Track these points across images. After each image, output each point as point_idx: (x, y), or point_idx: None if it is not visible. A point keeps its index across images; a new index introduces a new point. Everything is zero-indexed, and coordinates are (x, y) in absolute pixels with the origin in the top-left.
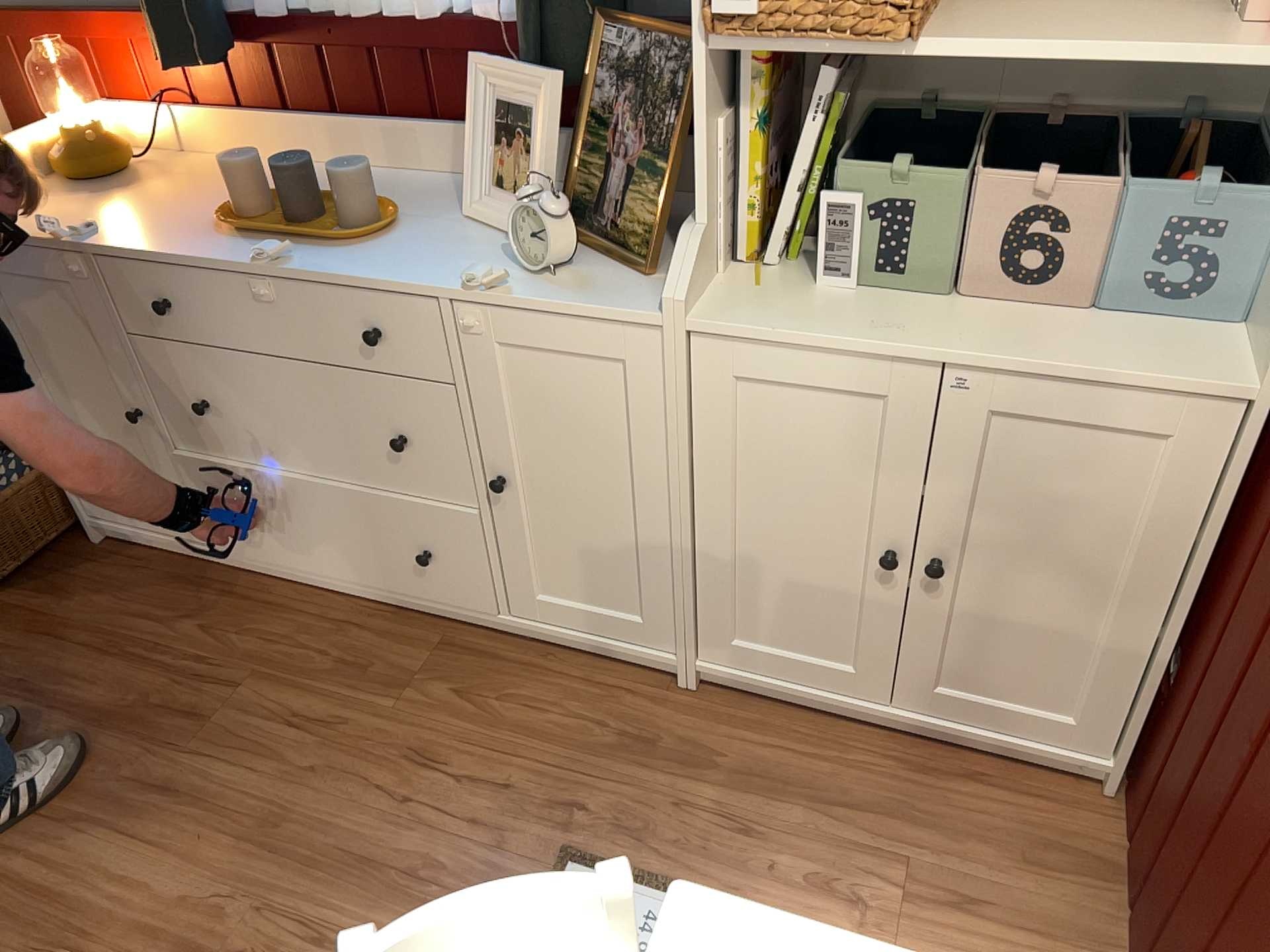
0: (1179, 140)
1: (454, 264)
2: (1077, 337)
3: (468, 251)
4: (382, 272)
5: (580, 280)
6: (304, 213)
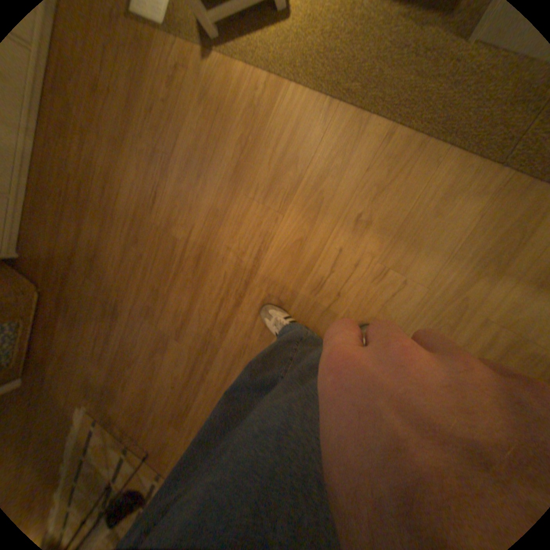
0: None
1: None
2: None
3: None
4: None
5: None
6: None
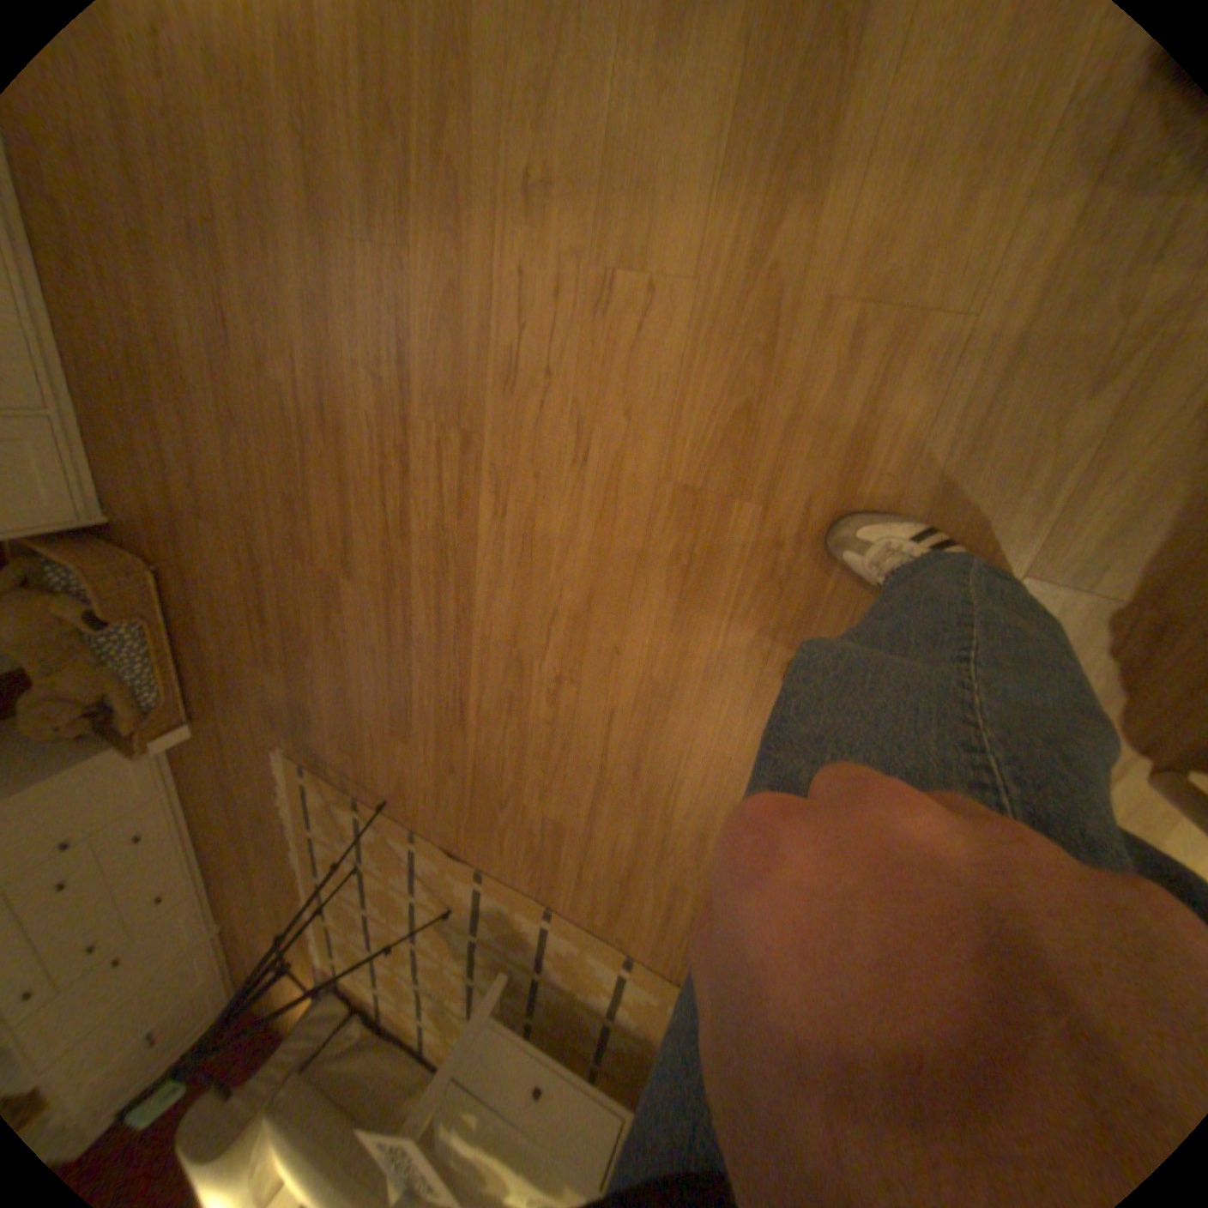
0: None
1: None
2: None
3: None
4: None
5: None
6: None
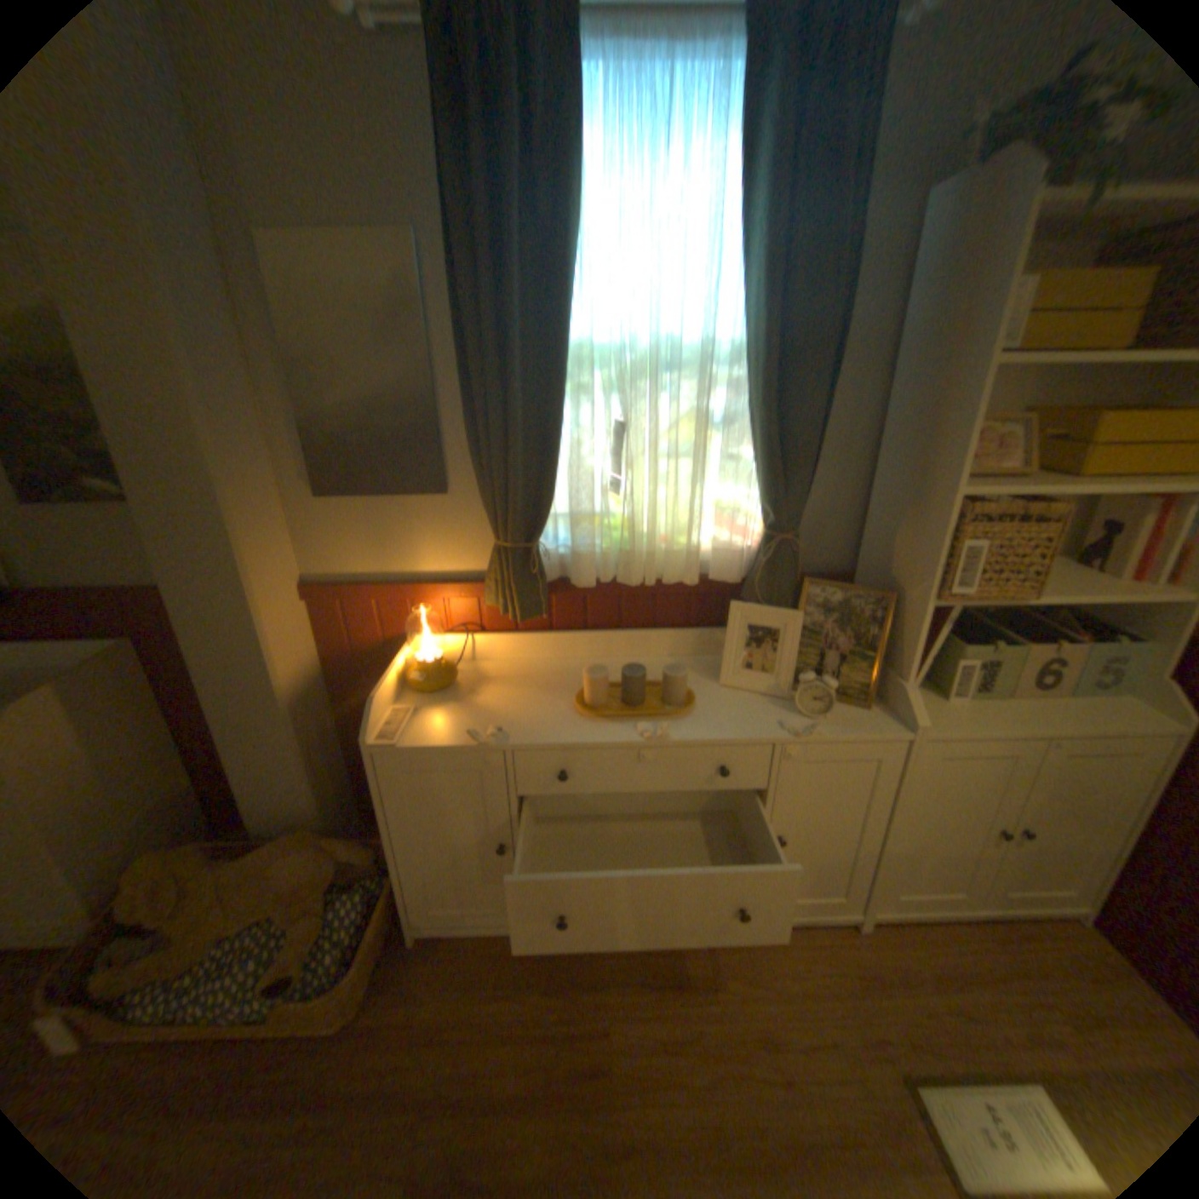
0: (1063, 613)
1: (755, 716)
2: (1089, 711)
3: (748, 706)
4: (723, 730)
5: (838, 716)
6: (637, 697)
